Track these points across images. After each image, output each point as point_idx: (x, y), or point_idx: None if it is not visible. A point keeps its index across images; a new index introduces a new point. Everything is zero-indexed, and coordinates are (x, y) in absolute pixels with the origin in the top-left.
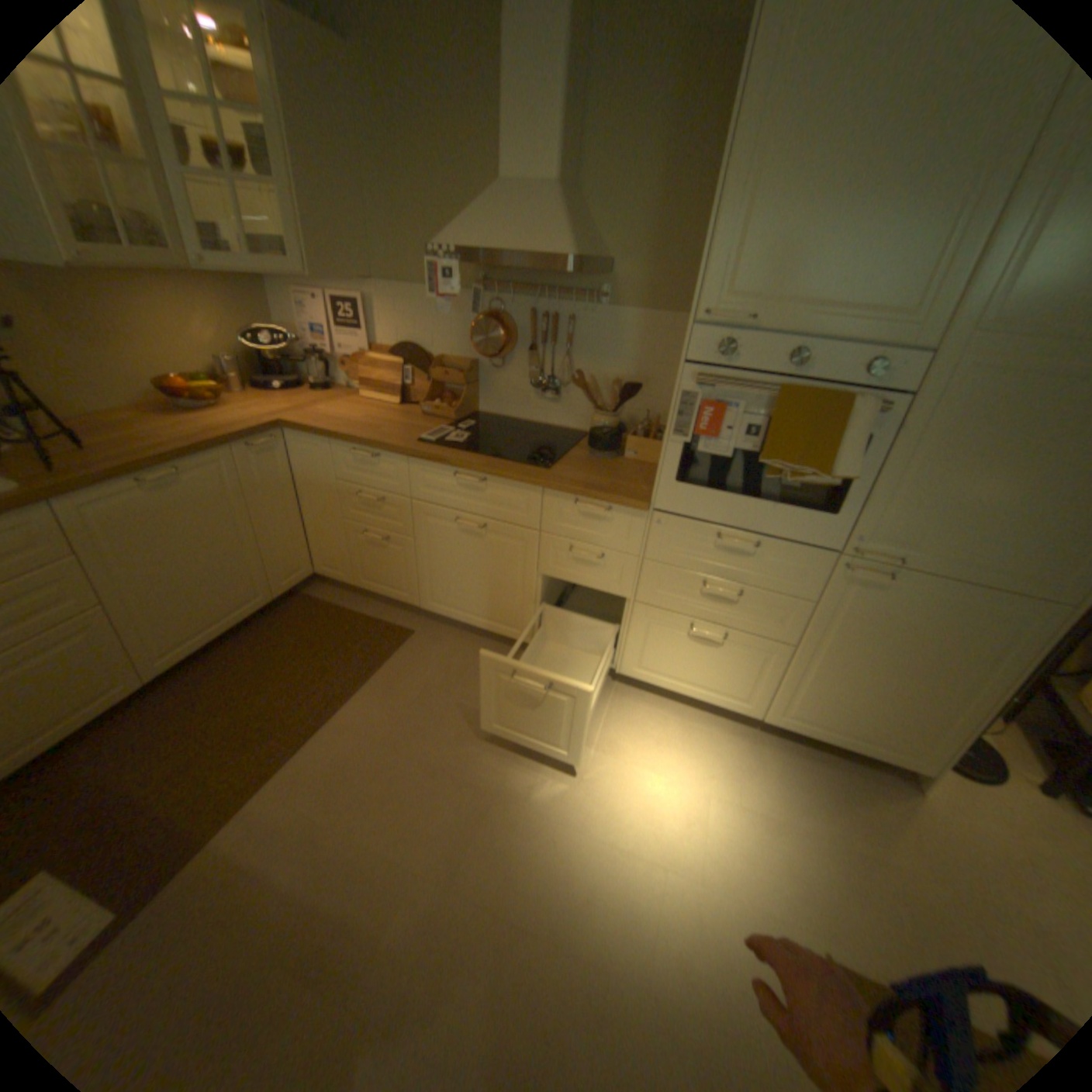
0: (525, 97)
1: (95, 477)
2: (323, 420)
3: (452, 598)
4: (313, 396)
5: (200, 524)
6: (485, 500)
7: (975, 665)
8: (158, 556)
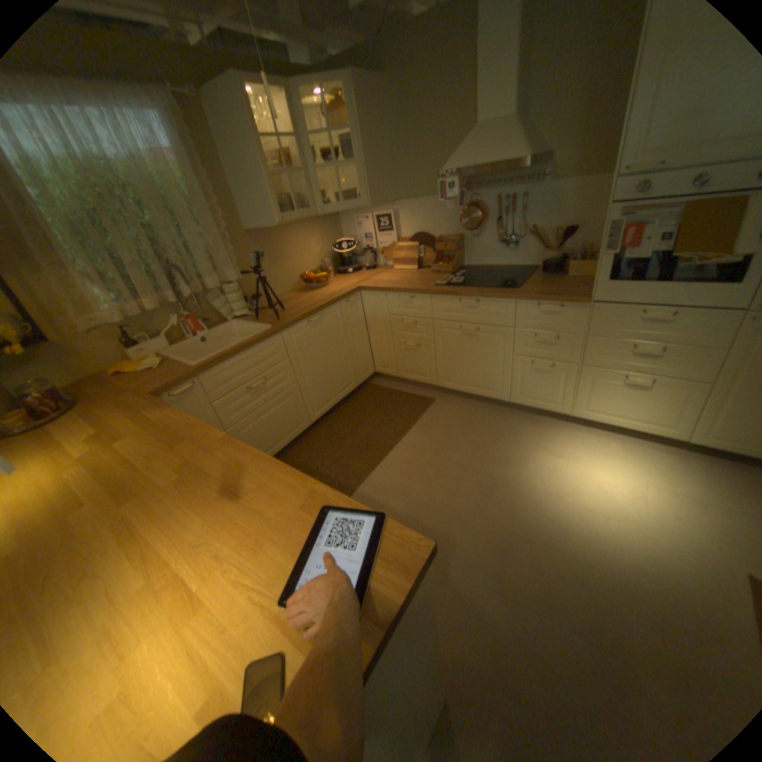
0: (492, 71)
1: (295, 320)
2: (380, 283)
3: (457, 377)
4: (369, 273)
5: (329, 343)
6: (478, 313)
7: None
8: (315, 359)
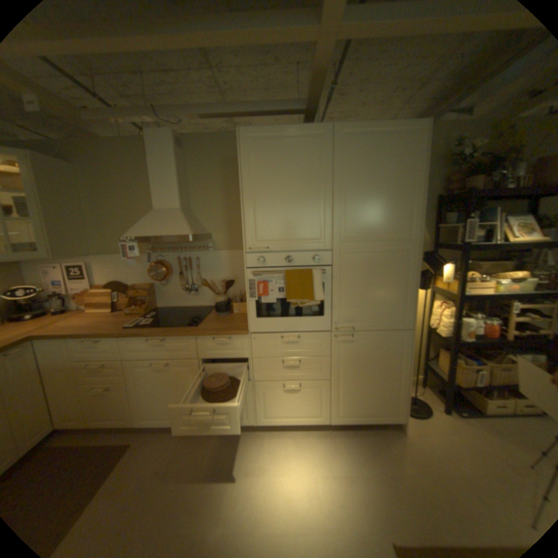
0: (161, 181)
1: None
2: (62, 330)
3: (154, 414)
4: (55, 318)
5: None
6: (166, 350)
7: (395, 364)
8: None
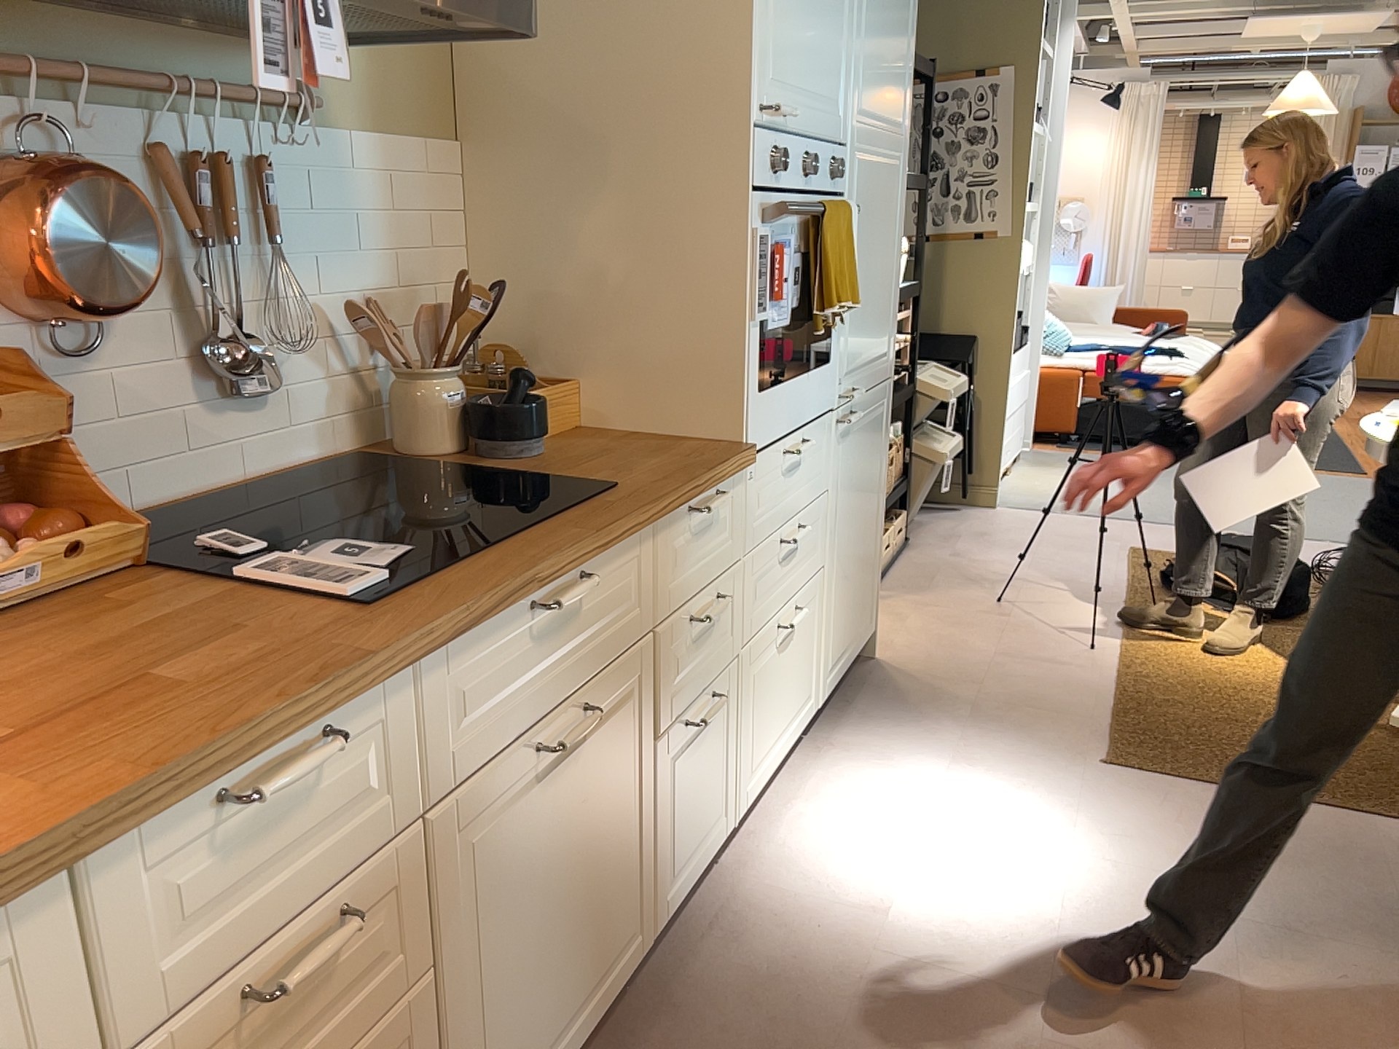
0: None
1: None
2: None
3: (527, 1044)
4: None
5: None
6: (578, 636)
7: (877, 474)
8: None
